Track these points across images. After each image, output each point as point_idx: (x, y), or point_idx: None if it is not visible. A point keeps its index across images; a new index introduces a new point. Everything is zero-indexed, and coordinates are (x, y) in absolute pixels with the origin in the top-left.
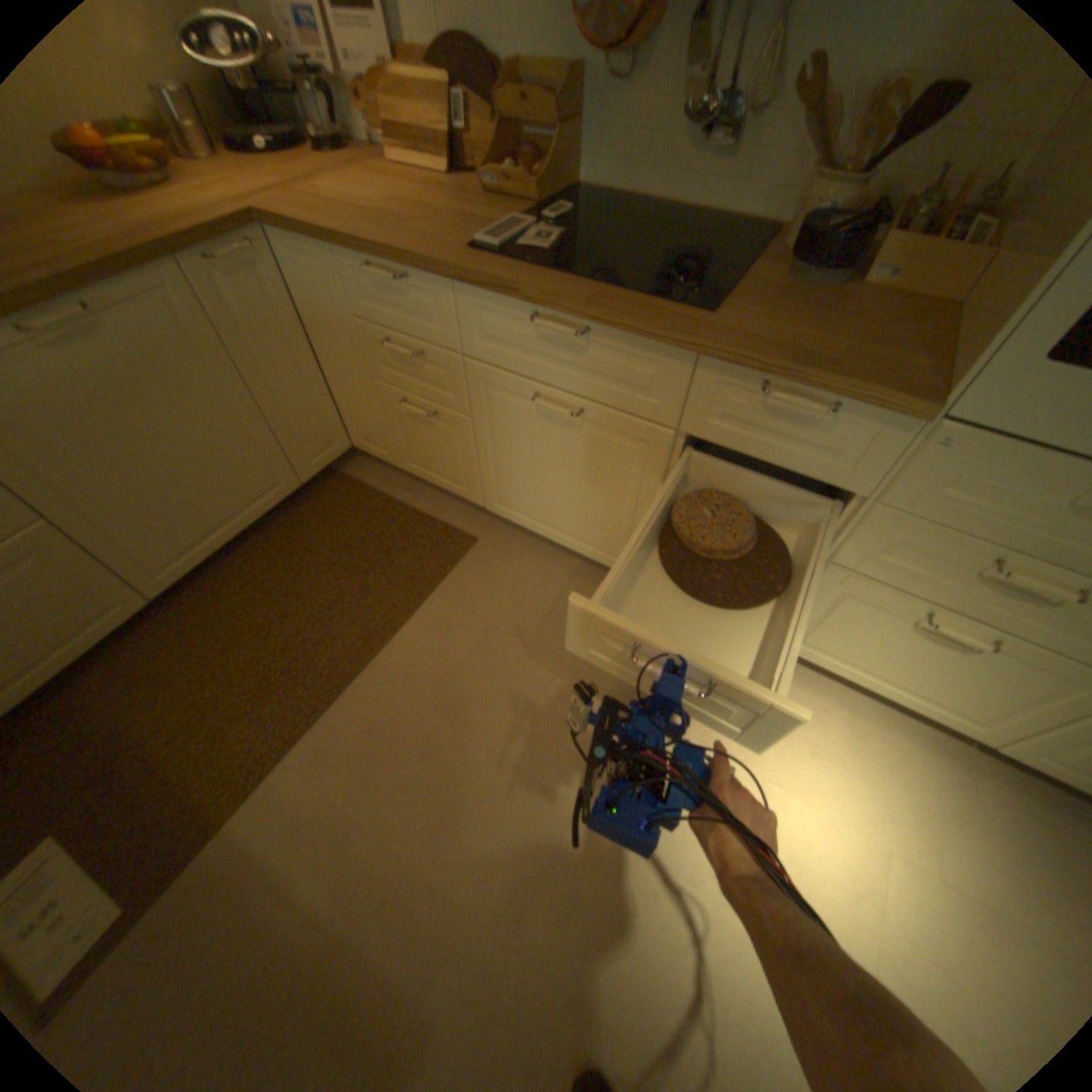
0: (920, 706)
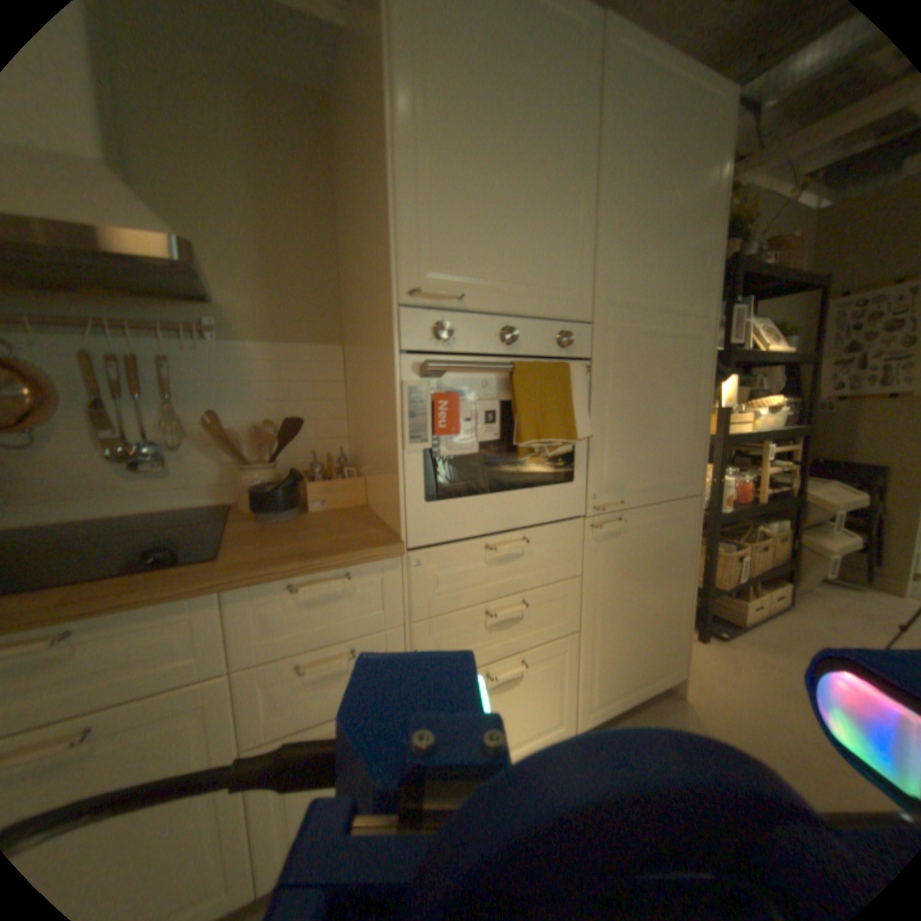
0: (531, 750)
